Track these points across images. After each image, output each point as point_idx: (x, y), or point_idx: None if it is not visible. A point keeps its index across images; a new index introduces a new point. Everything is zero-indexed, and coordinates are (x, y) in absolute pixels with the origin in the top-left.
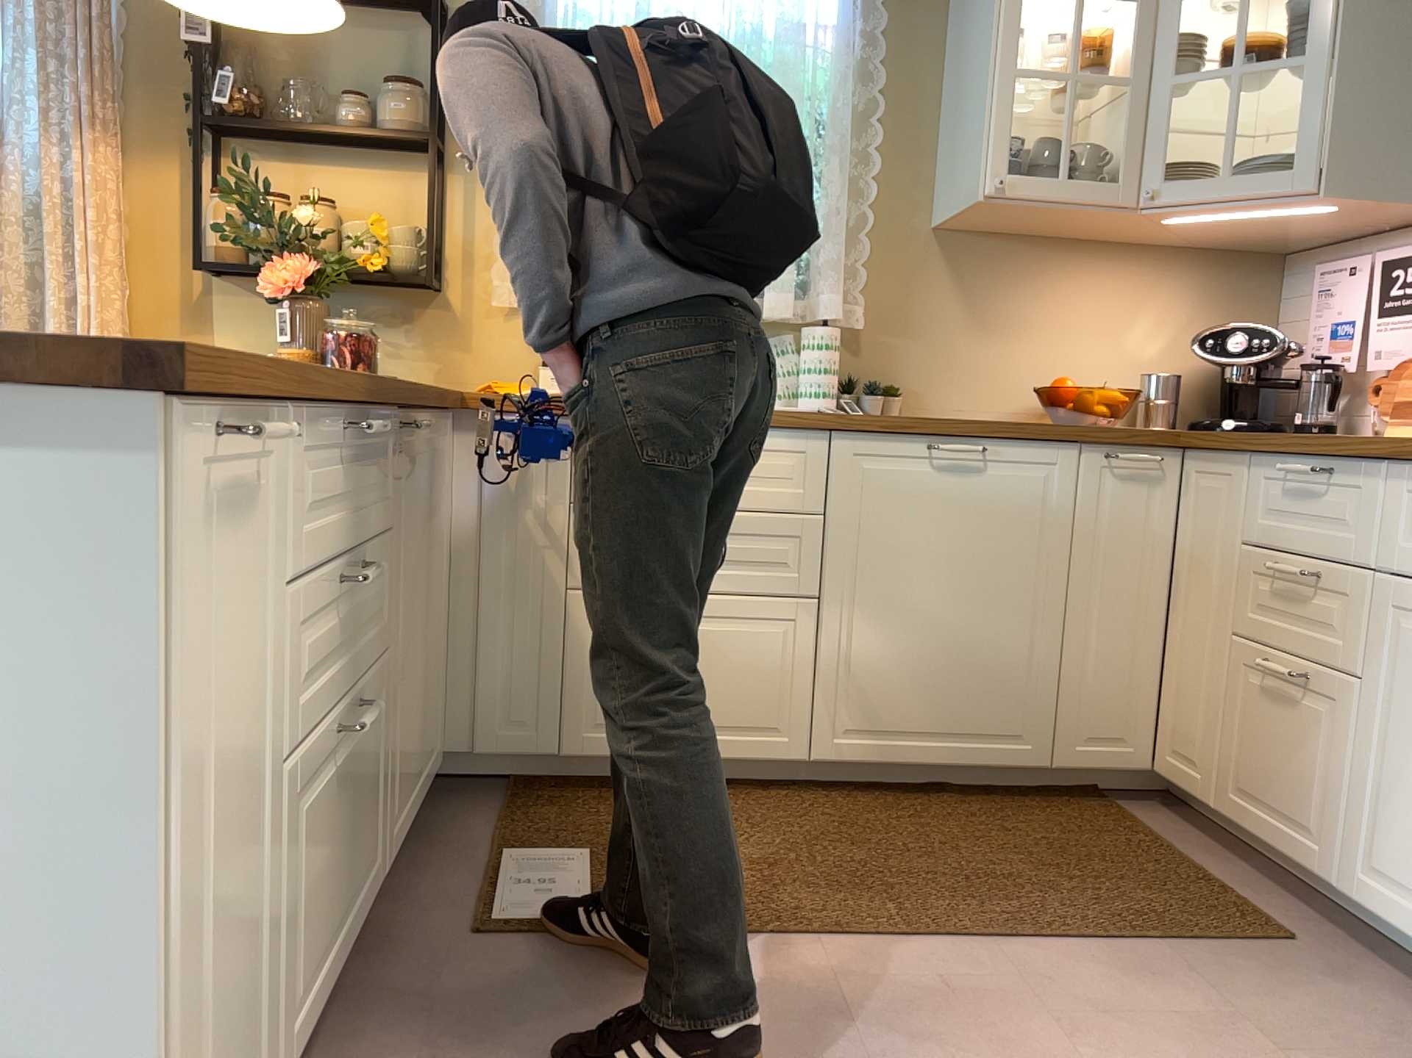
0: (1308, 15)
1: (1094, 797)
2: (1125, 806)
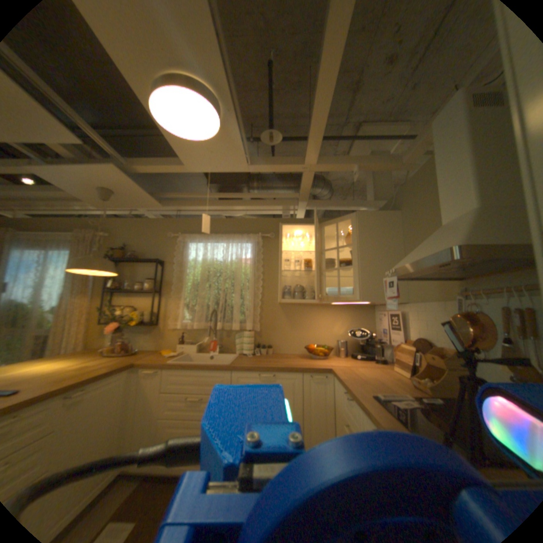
0: (354, 255)
1: None
2: None
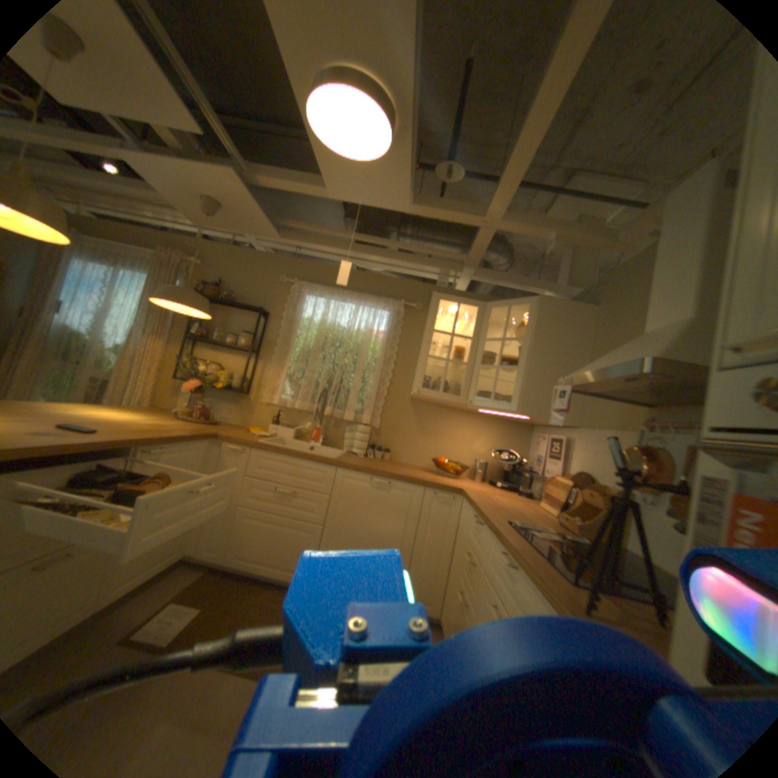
0: (523, 353)
1: None
2: None
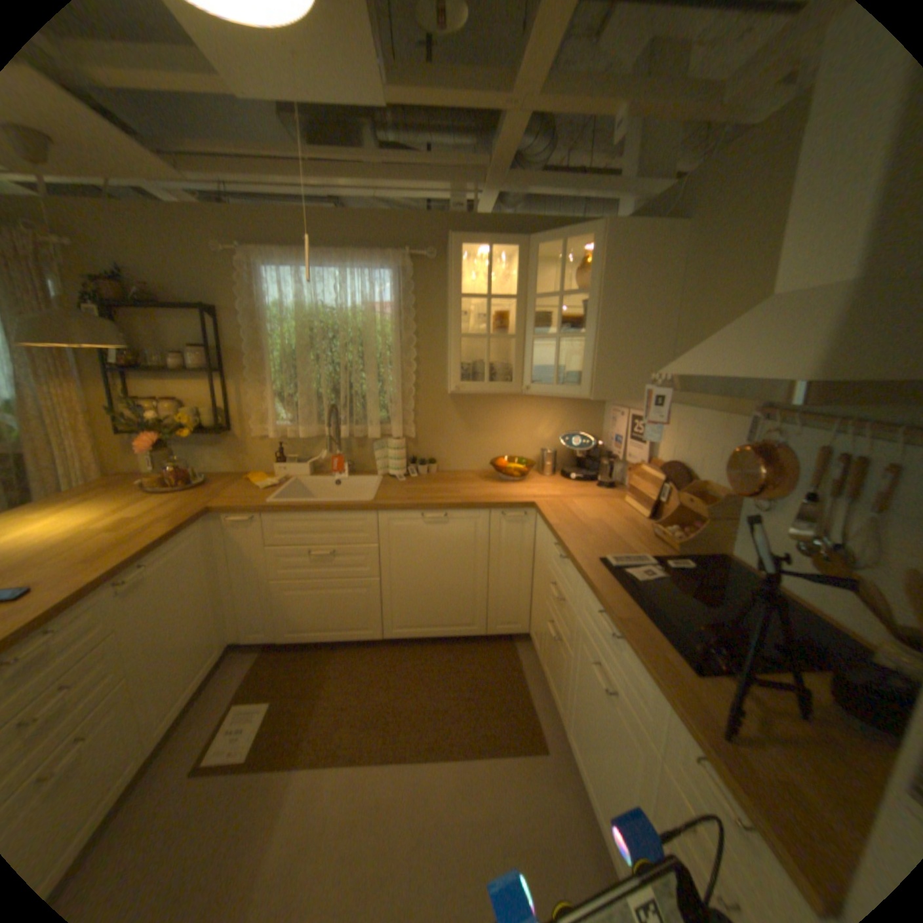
0: (590, 309)
1: (507, 643)
2: (519, 648)
